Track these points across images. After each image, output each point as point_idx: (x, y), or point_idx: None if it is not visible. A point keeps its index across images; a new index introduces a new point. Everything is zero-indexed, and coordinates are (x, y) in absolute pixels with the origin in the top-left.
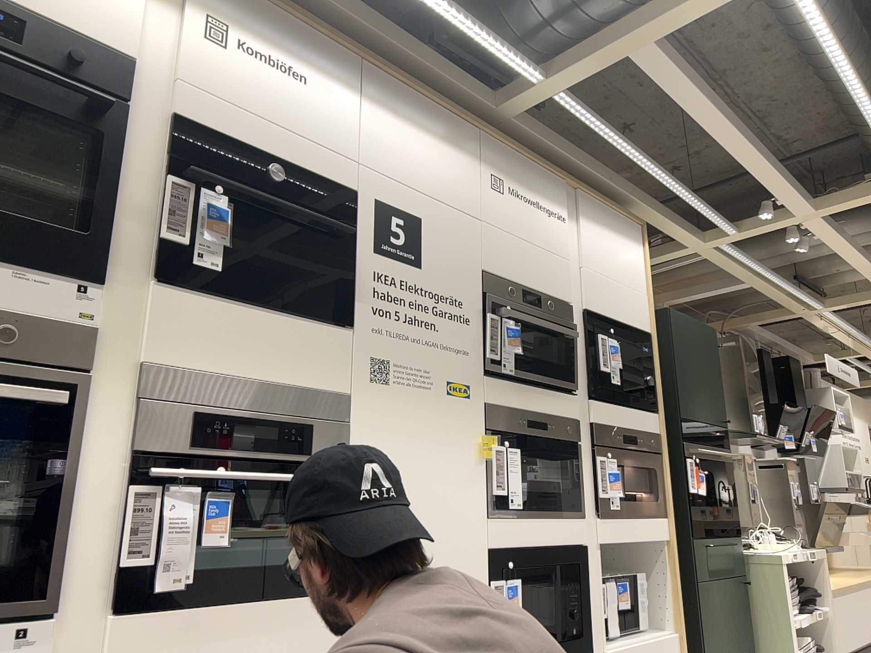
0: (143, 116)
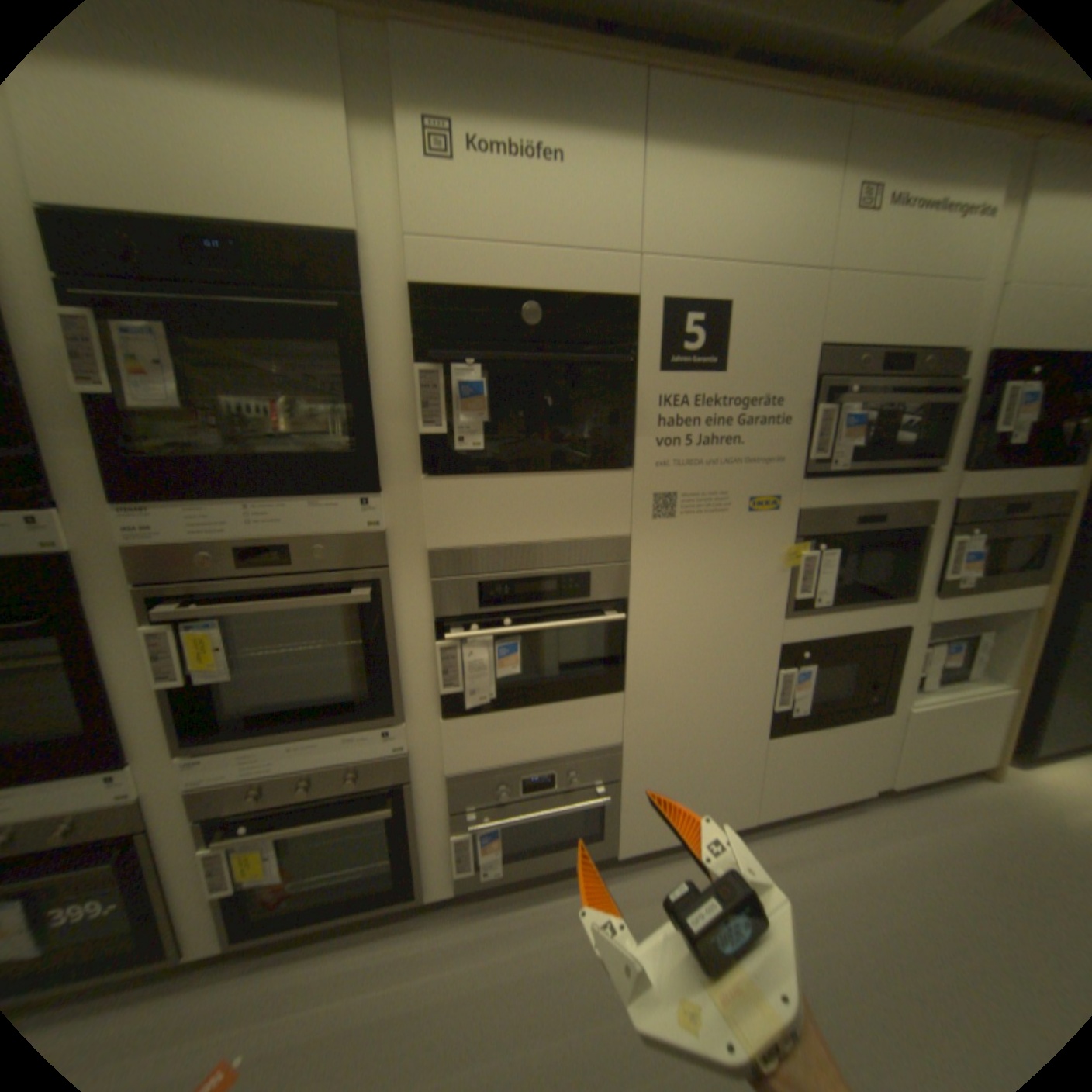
0: (377, 301)
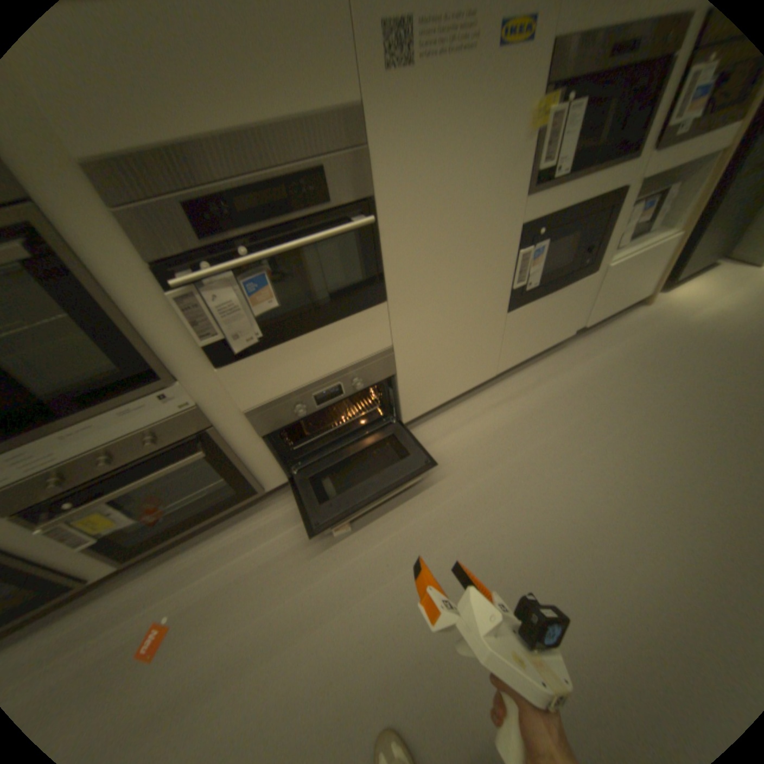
0: None
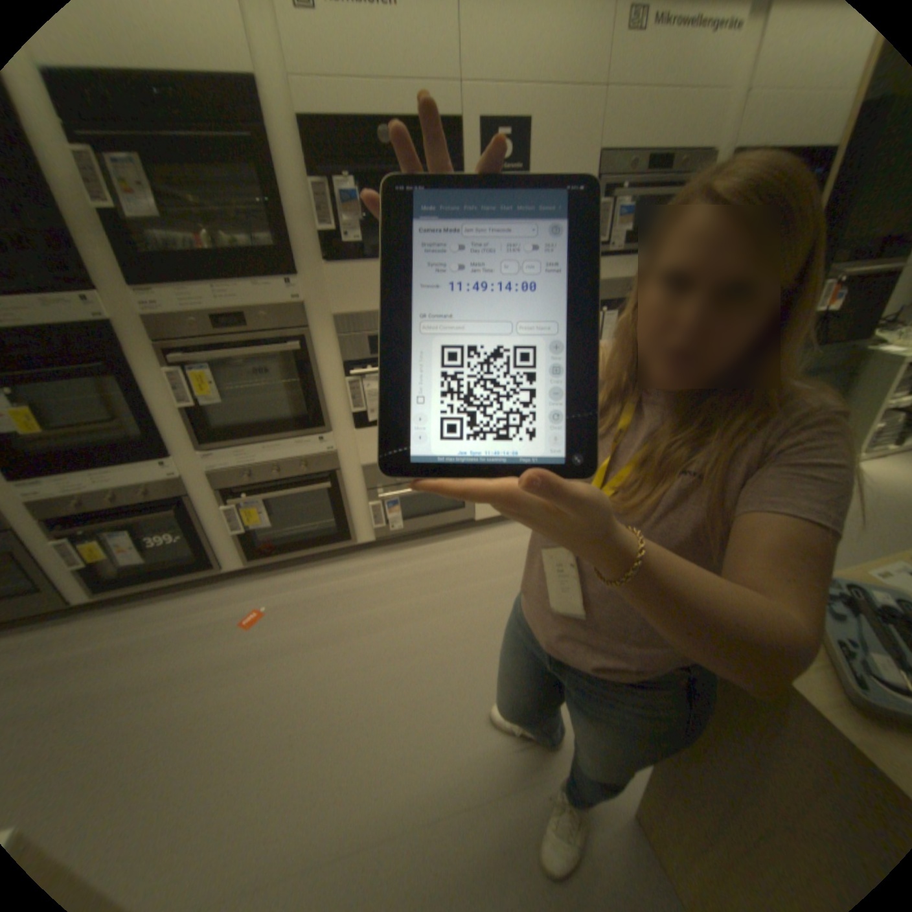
0: (276, 130)
